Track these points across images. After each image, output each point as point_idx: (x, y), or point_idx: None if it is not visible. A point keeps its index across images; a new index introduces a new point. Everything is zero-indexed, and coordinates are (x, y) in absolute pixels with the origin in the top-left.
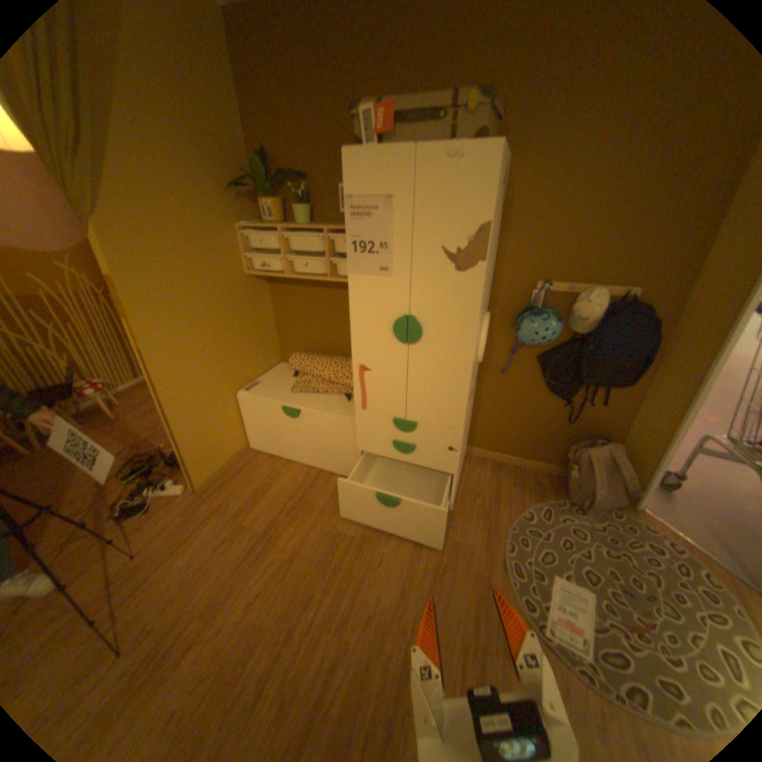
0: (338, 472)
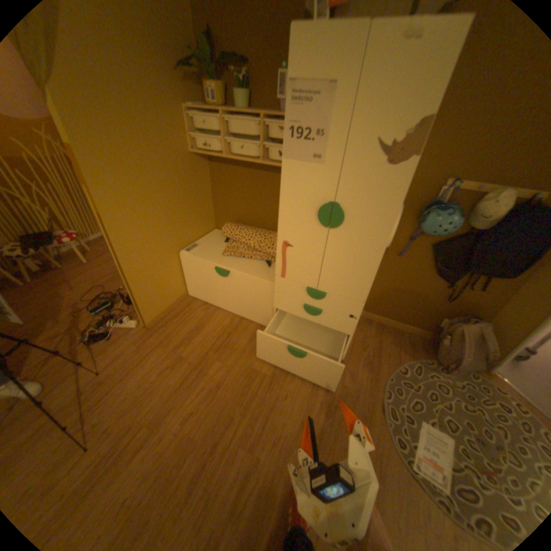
0: (255, 320)
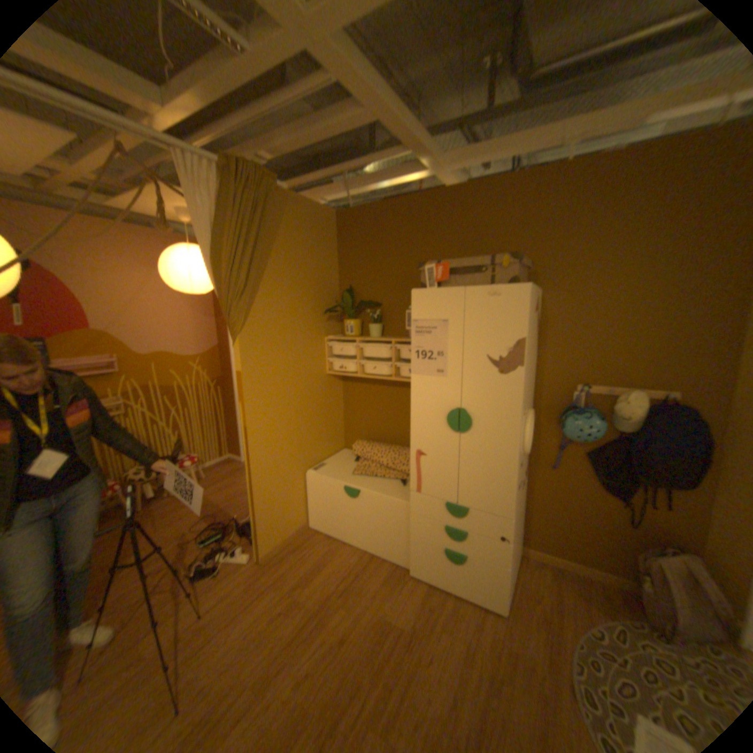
0: (390, 559)
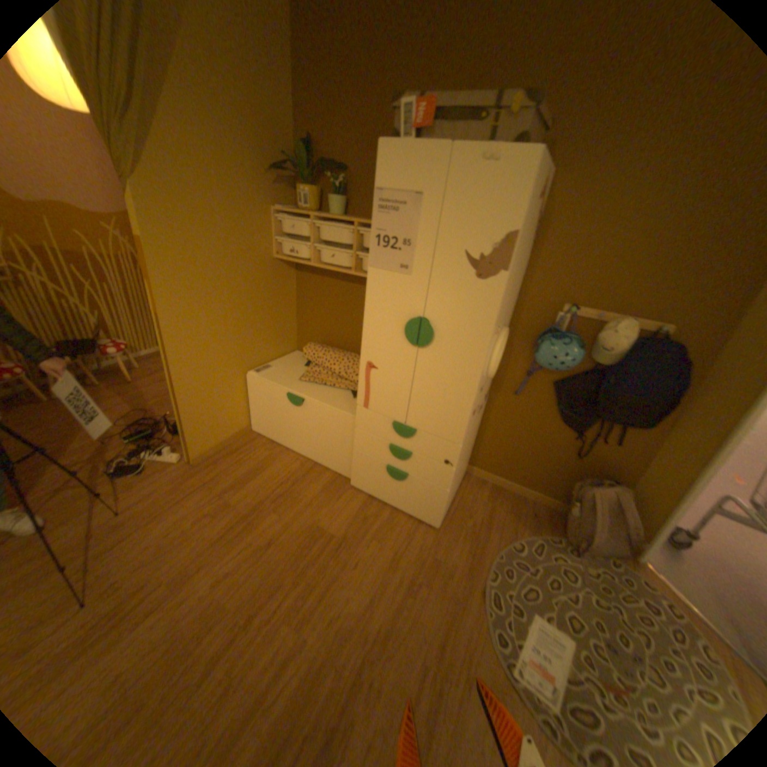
0: (332, 467)
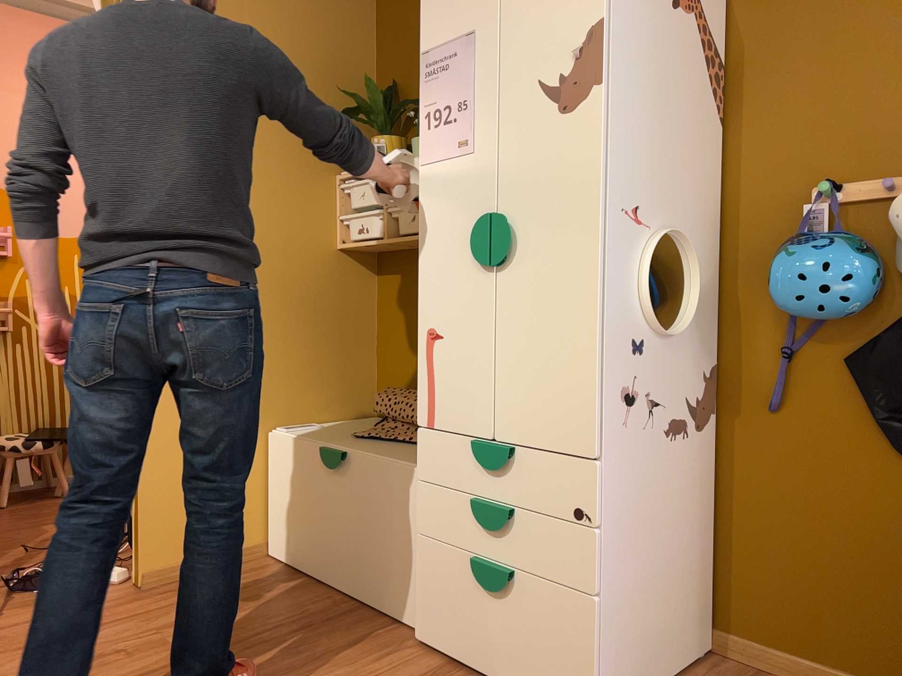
0: (389, 609)
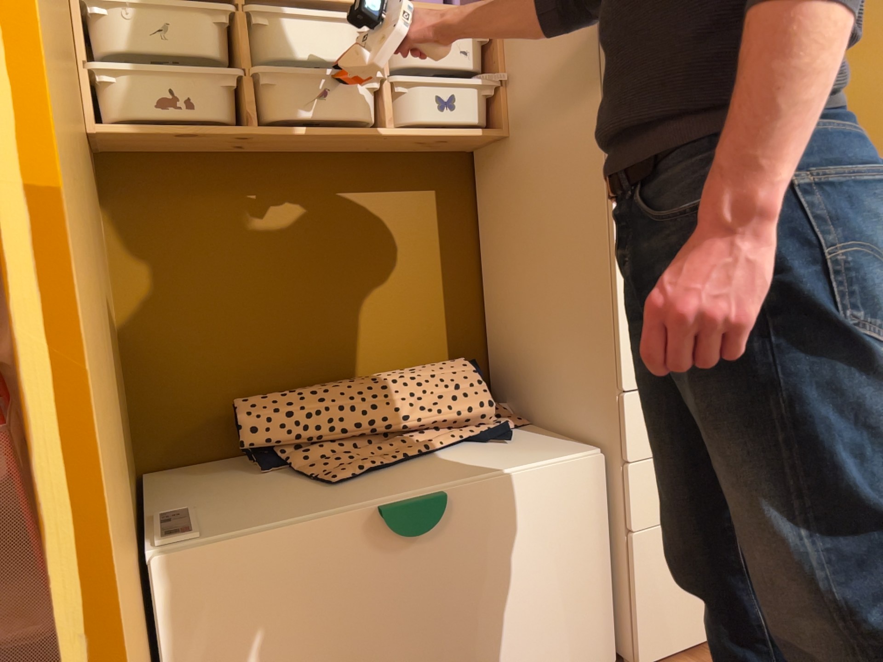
0: None
